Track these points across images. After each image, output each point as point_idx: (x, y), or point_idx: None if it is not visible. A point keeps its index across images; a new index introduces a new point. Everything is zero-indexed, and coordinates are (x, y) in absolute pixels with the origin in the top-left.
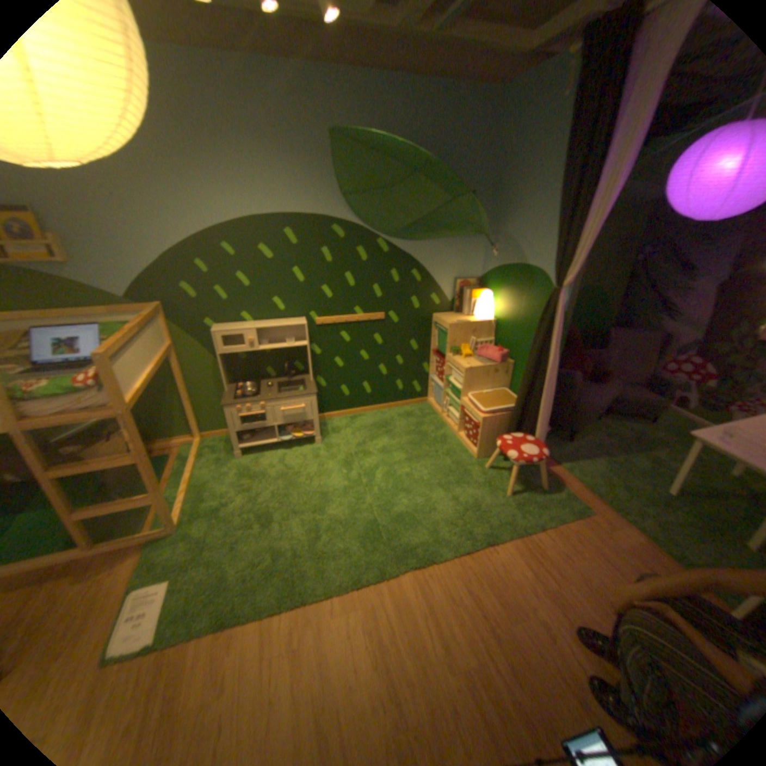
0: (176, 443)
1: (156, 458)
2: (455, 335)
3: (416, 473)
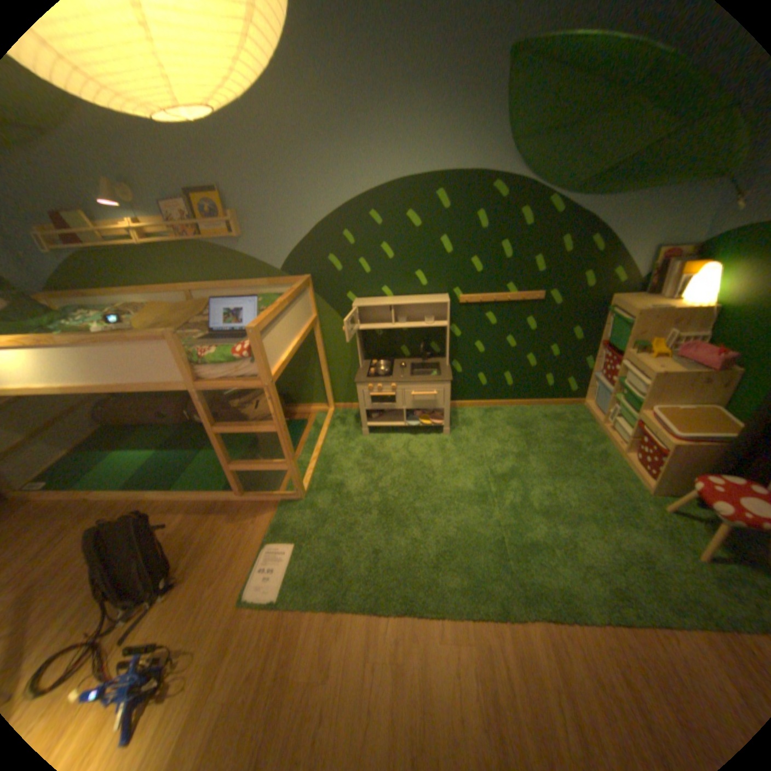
0: (313, 410)
1: (296, 422)
2: (646, 326)
3: (561, 495)
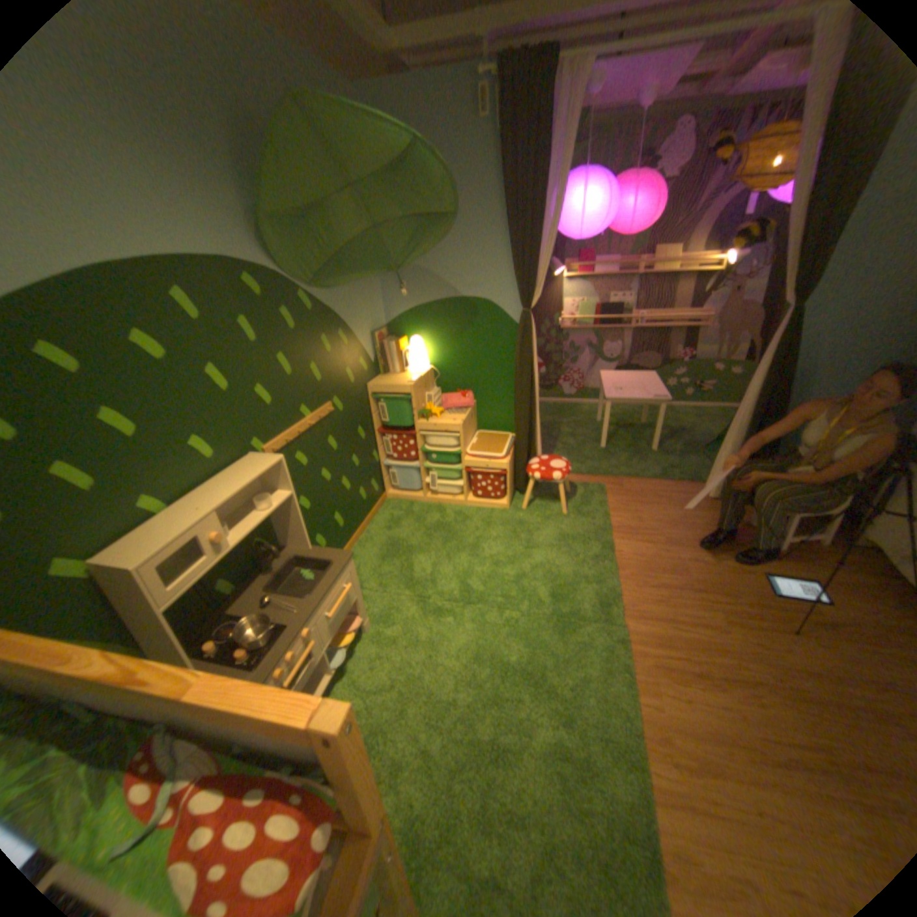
0: None
1: None
2: (417, 397)
3: (496, 557)
